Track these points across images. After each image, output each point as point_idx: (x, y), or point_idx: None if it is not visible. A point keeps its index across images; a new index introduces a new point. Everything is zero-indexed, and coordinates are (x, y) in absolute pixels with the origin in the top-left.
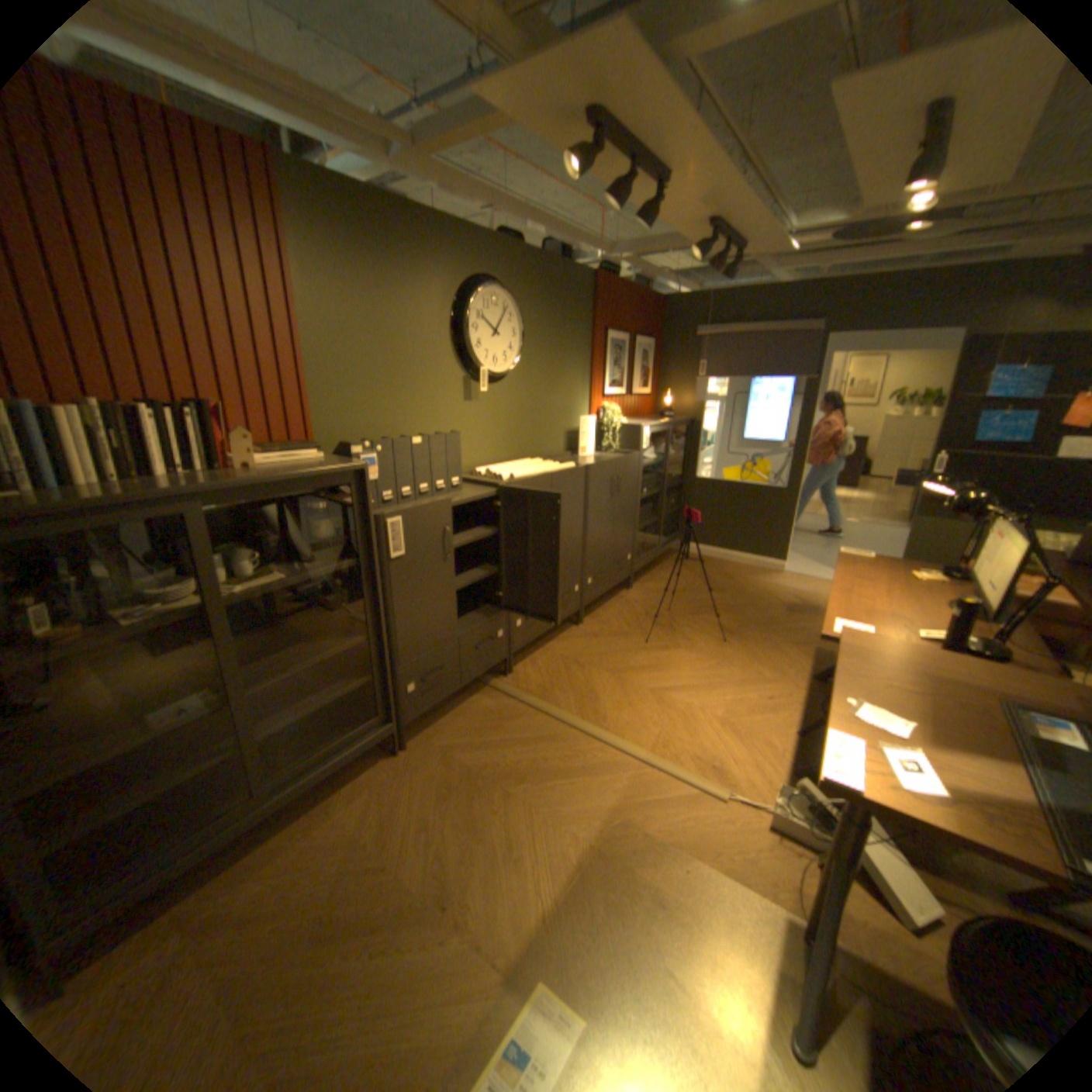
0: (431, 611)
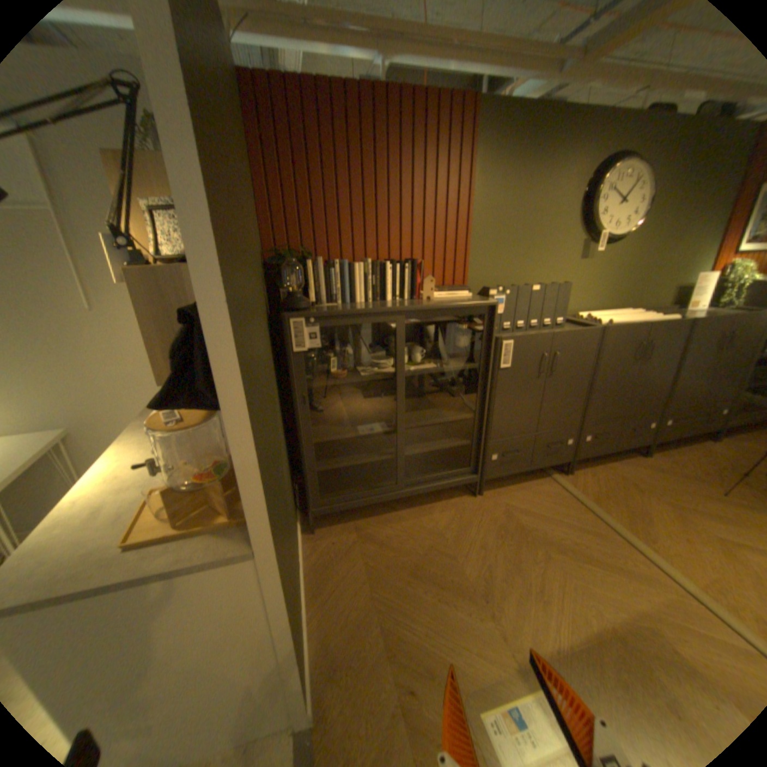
0: (520, 410)
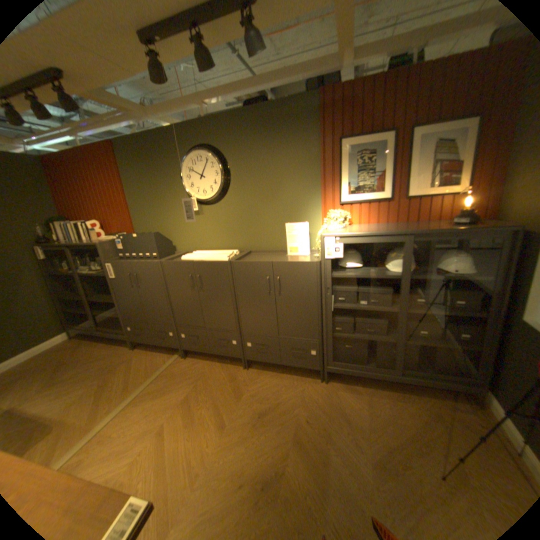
0: (131, 304)
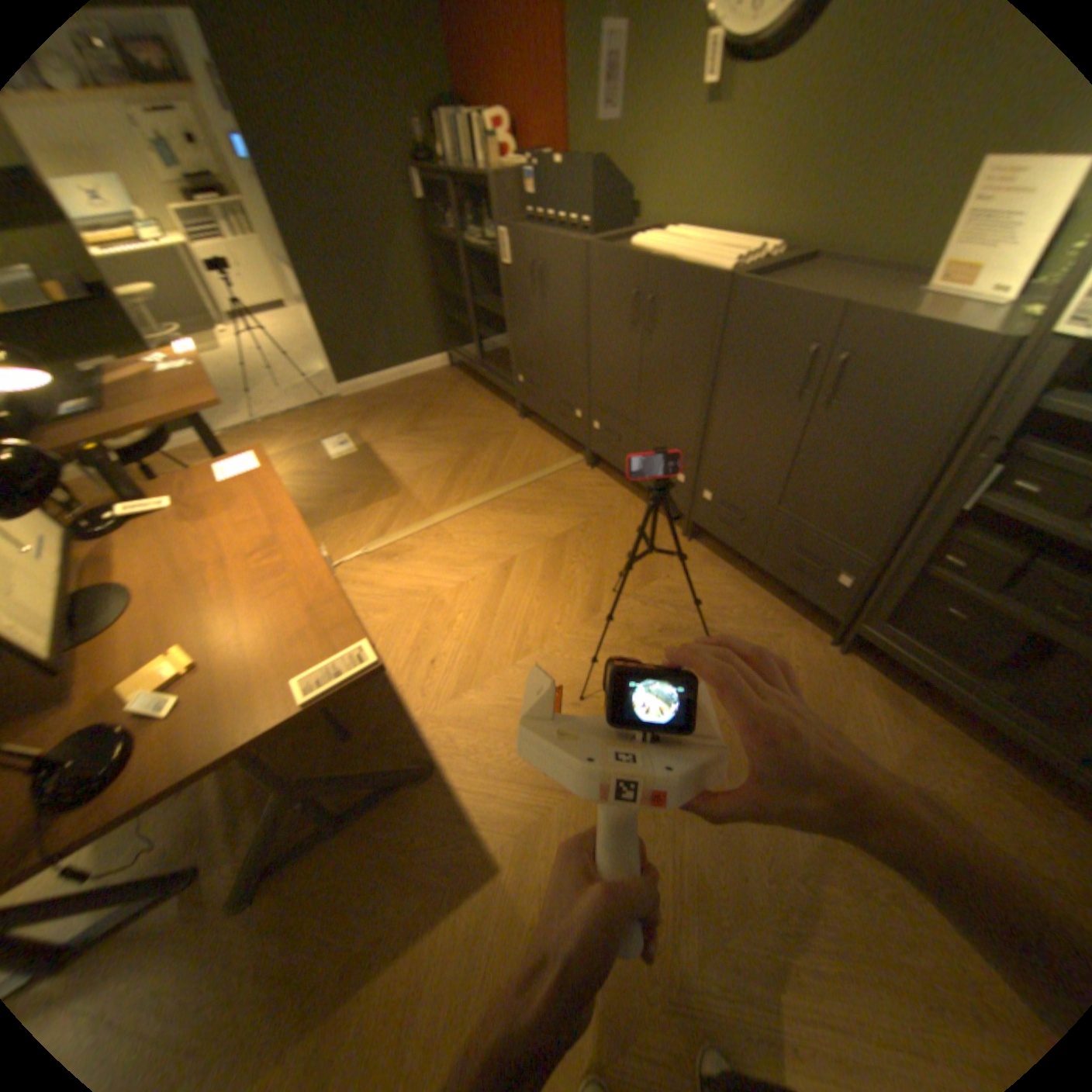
0: (528, 331)
